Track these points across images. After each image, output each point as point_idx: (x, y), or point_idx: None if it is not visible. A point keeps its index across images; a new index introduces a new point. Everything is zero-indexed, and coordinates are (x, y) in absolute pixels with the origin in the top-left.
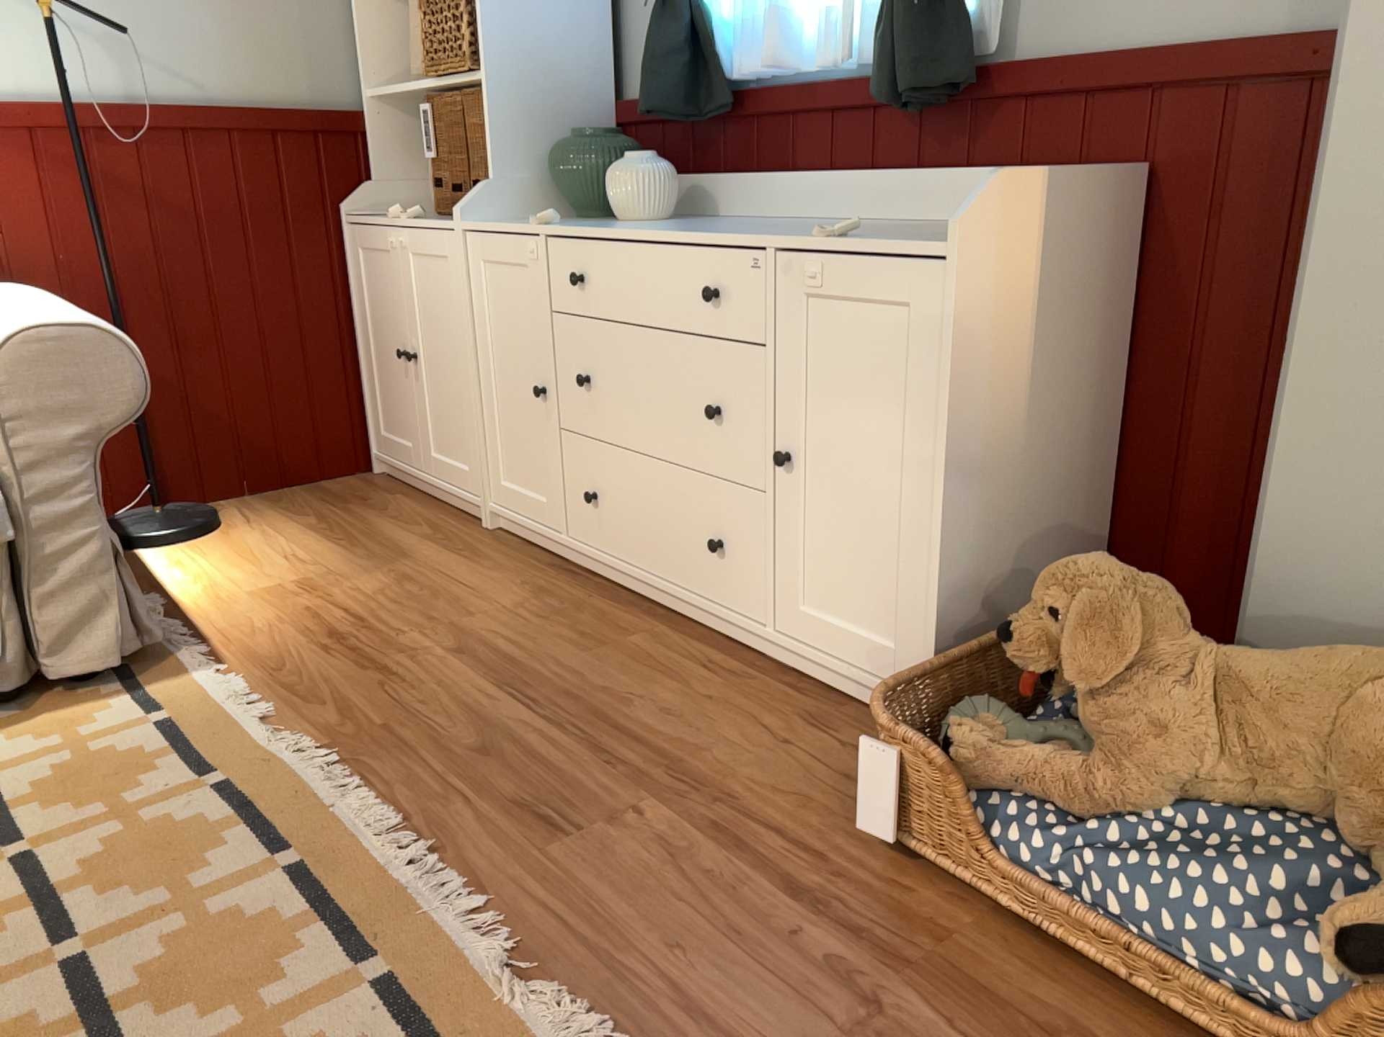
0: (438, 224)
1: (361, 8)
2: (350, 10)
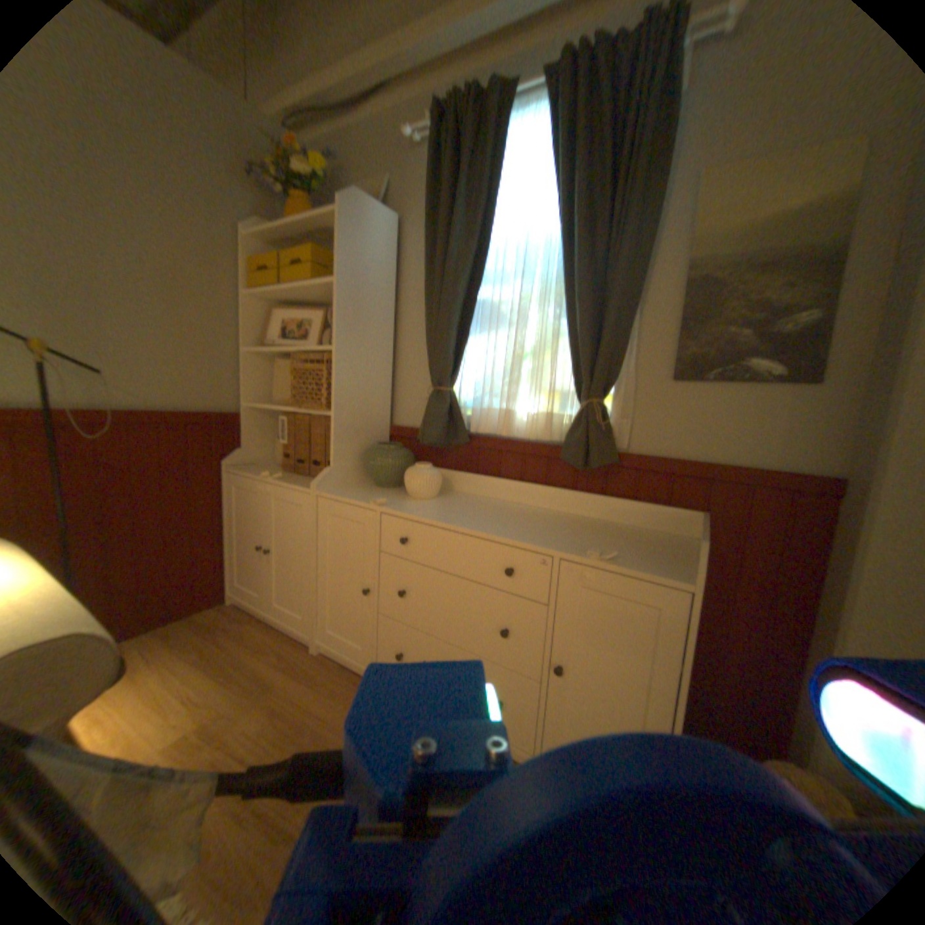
0: (297, 485)
1: (245, 360)
2: (238, 359)
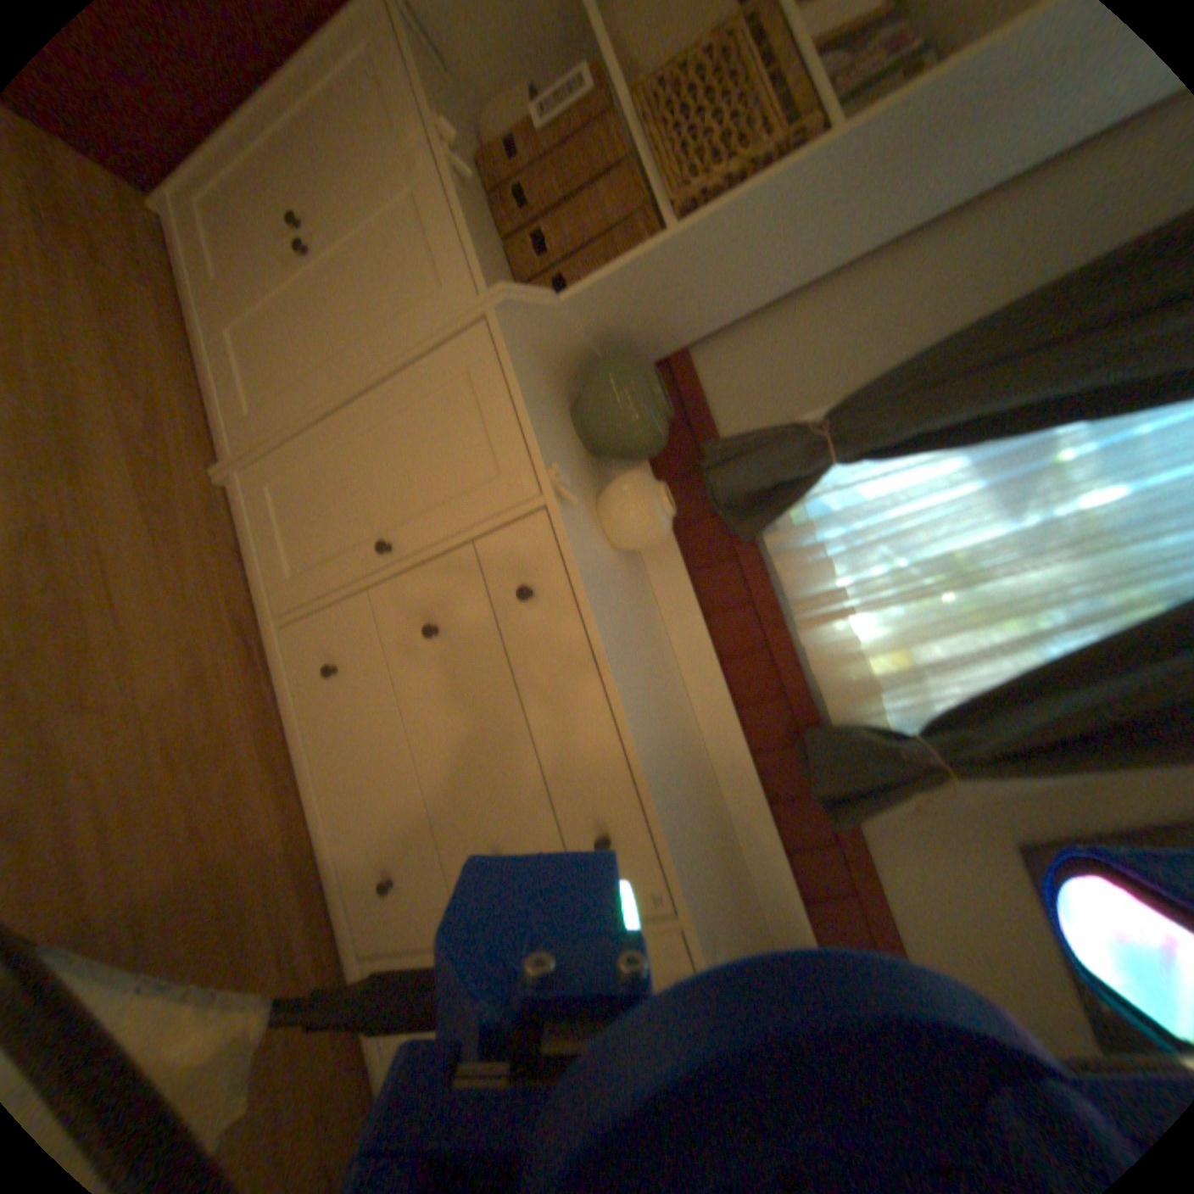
0: (474, 243)
1: None
2: None
